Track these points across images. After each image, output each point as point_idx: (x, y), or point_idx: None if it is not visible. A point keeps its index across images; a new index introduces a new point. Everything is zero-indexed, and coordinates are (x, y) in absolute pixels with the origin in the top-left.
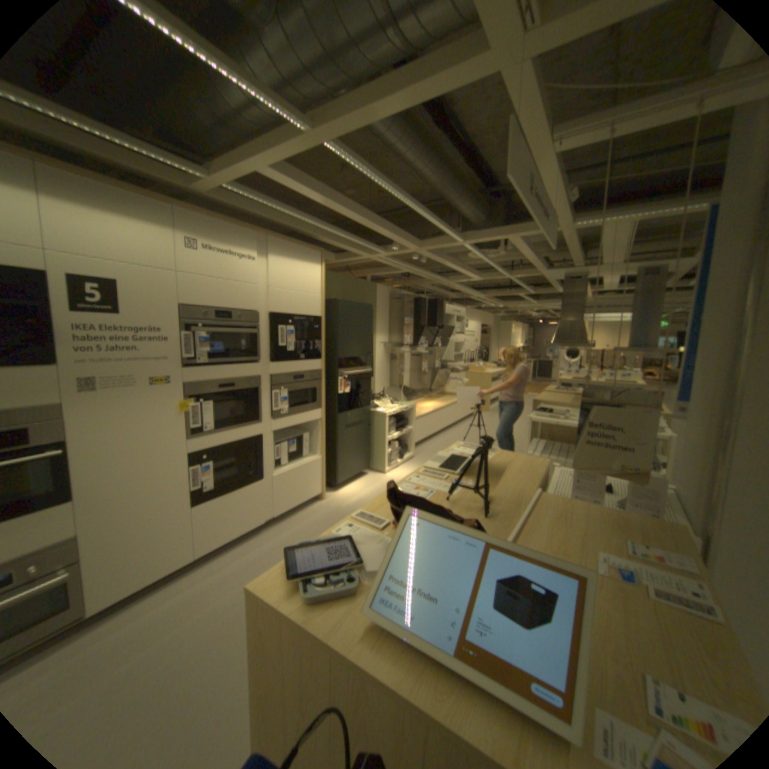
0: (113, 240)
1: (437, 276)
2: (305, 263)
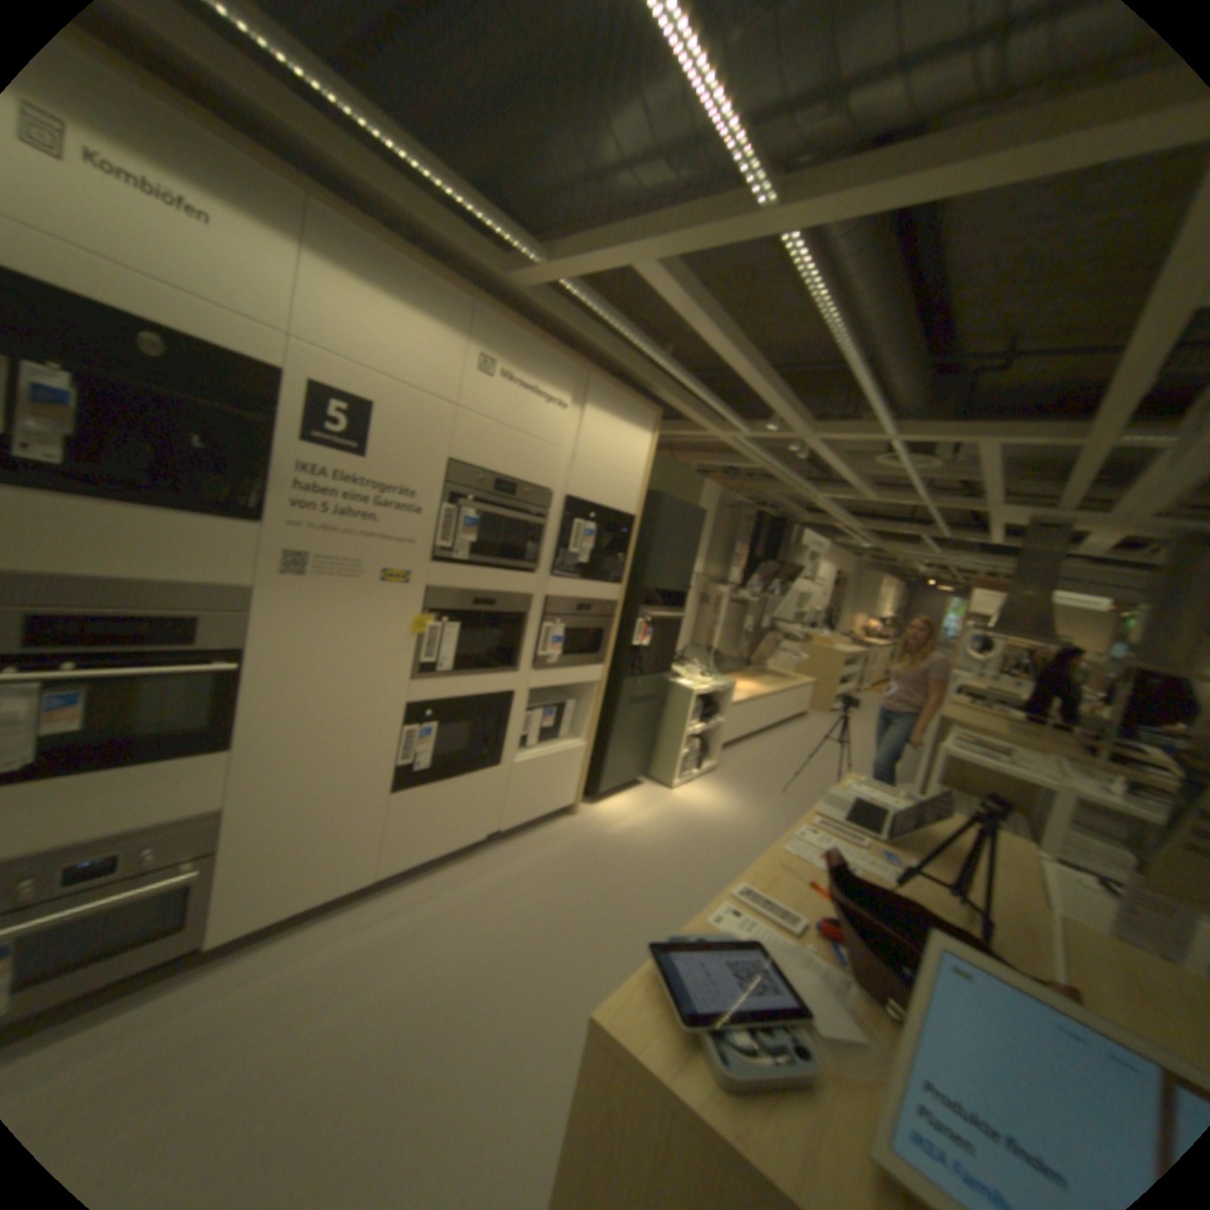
0: (386, 338)
1: (807, 483)
2: (634, 426)
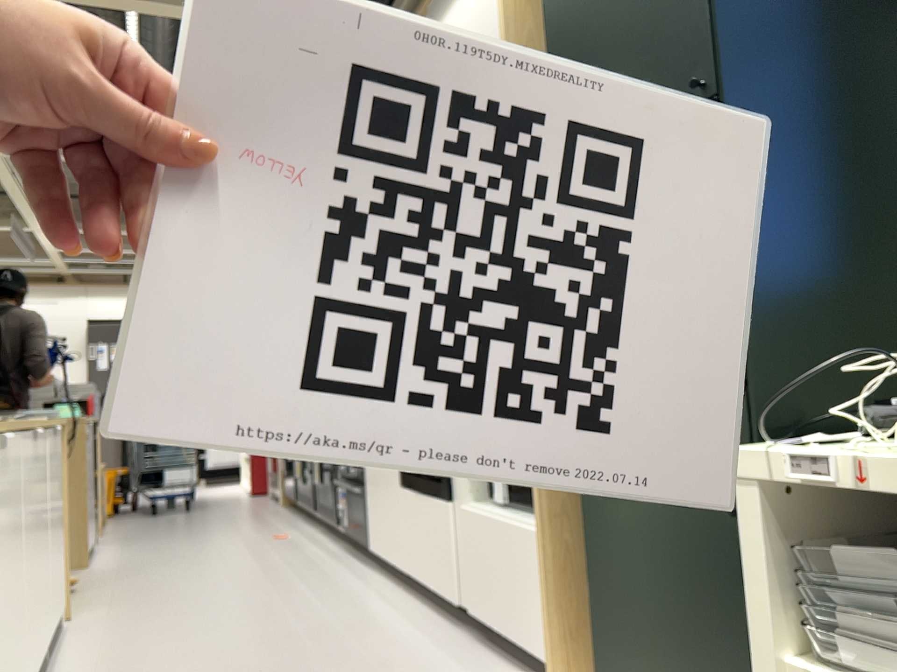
0: None
1: None
2: None
